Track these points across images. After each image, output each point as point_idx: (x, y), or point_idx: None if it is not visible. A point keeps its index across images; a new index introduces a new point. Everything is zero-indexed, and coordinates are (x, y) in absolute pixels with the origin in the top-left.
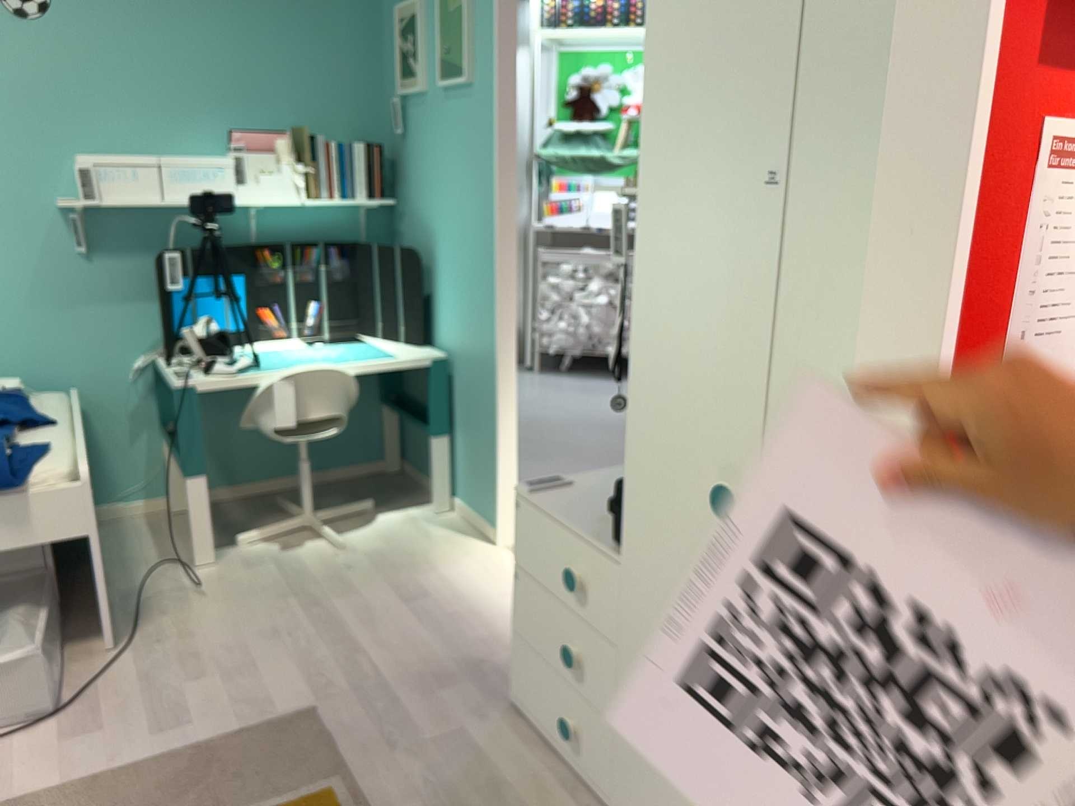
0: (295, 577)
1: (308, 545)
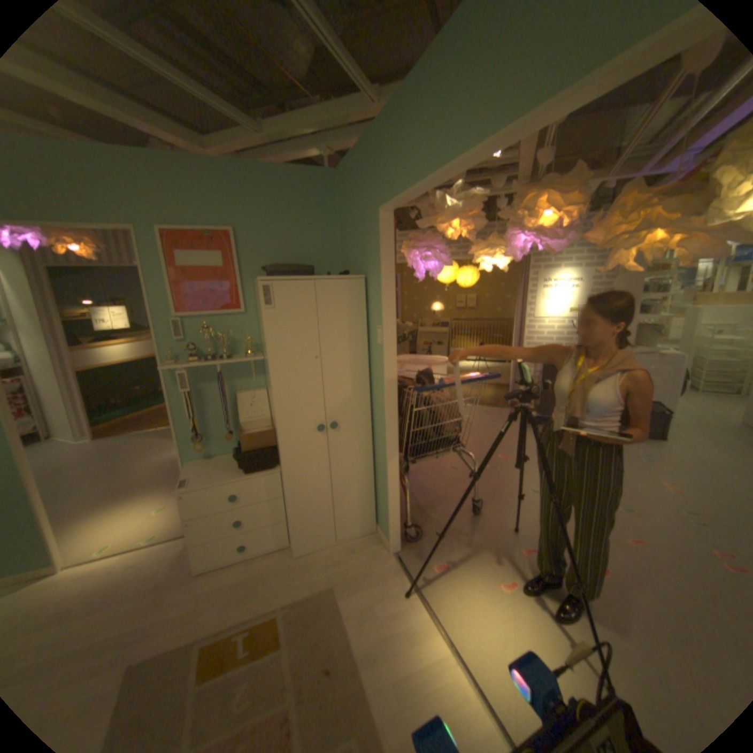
0: None
1: None
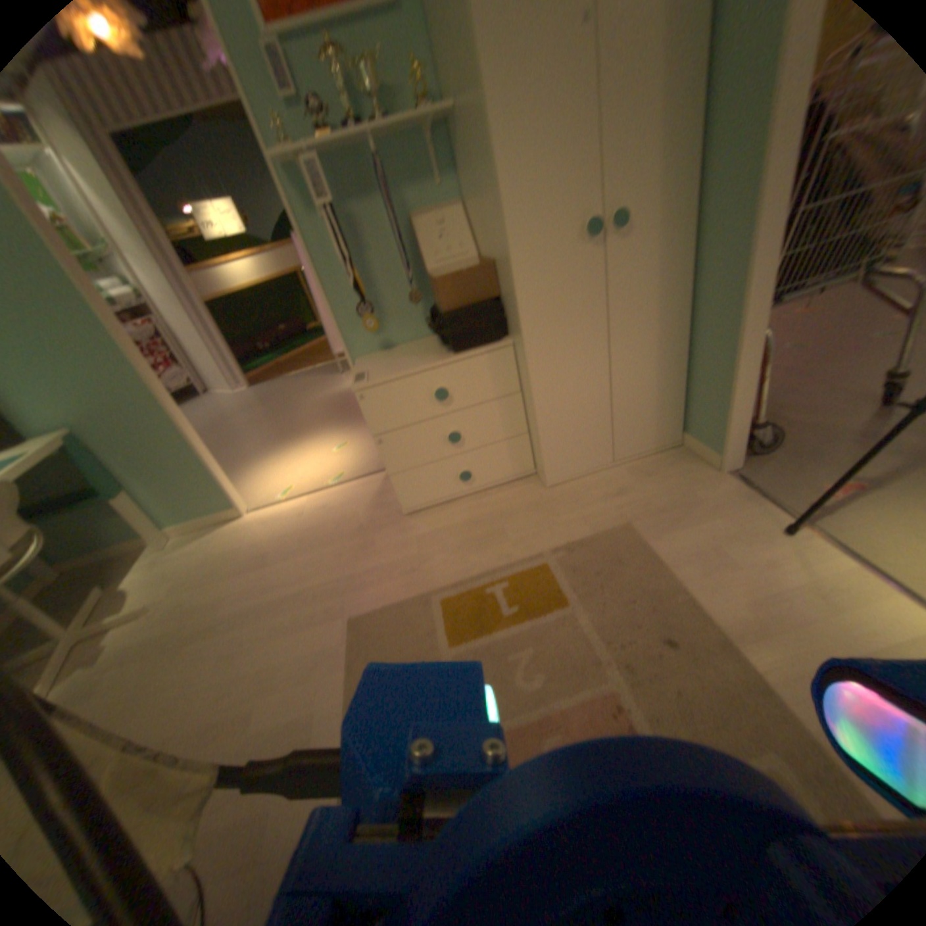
0: (153, 643)
1: (107, 637)
